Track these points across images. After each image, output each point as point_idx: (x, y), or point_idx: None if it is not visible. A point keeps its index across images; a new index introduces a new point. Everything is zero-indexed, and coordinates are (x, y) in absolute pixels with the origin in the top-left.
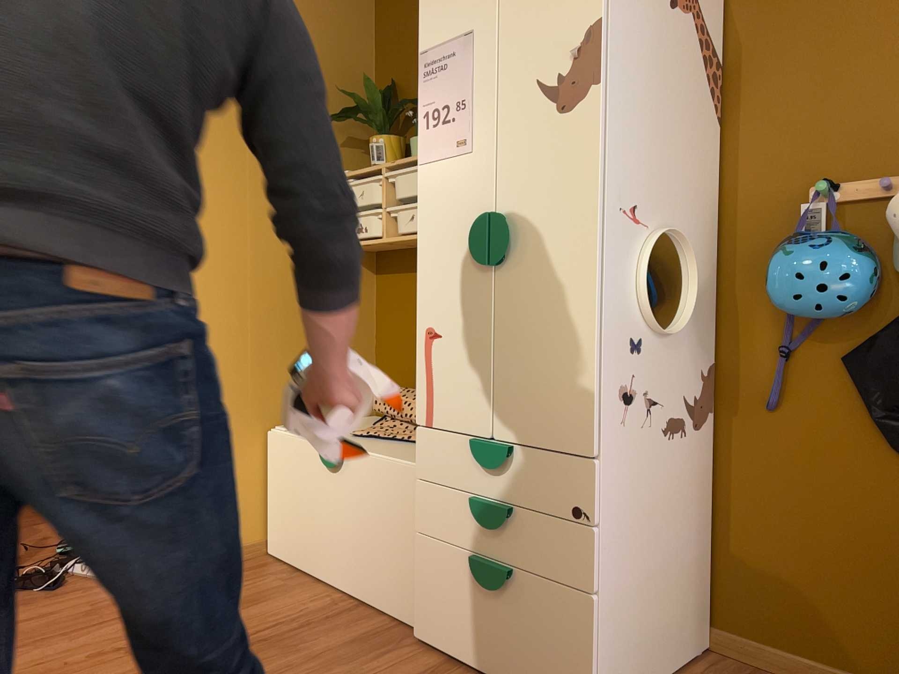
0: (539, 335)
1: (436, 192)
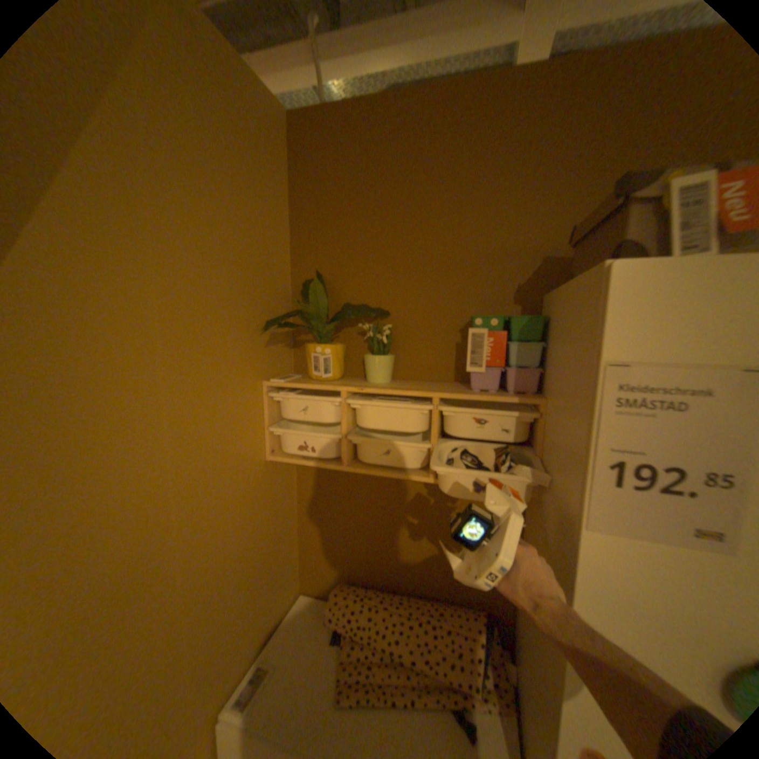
0: None
1: (630, 584)
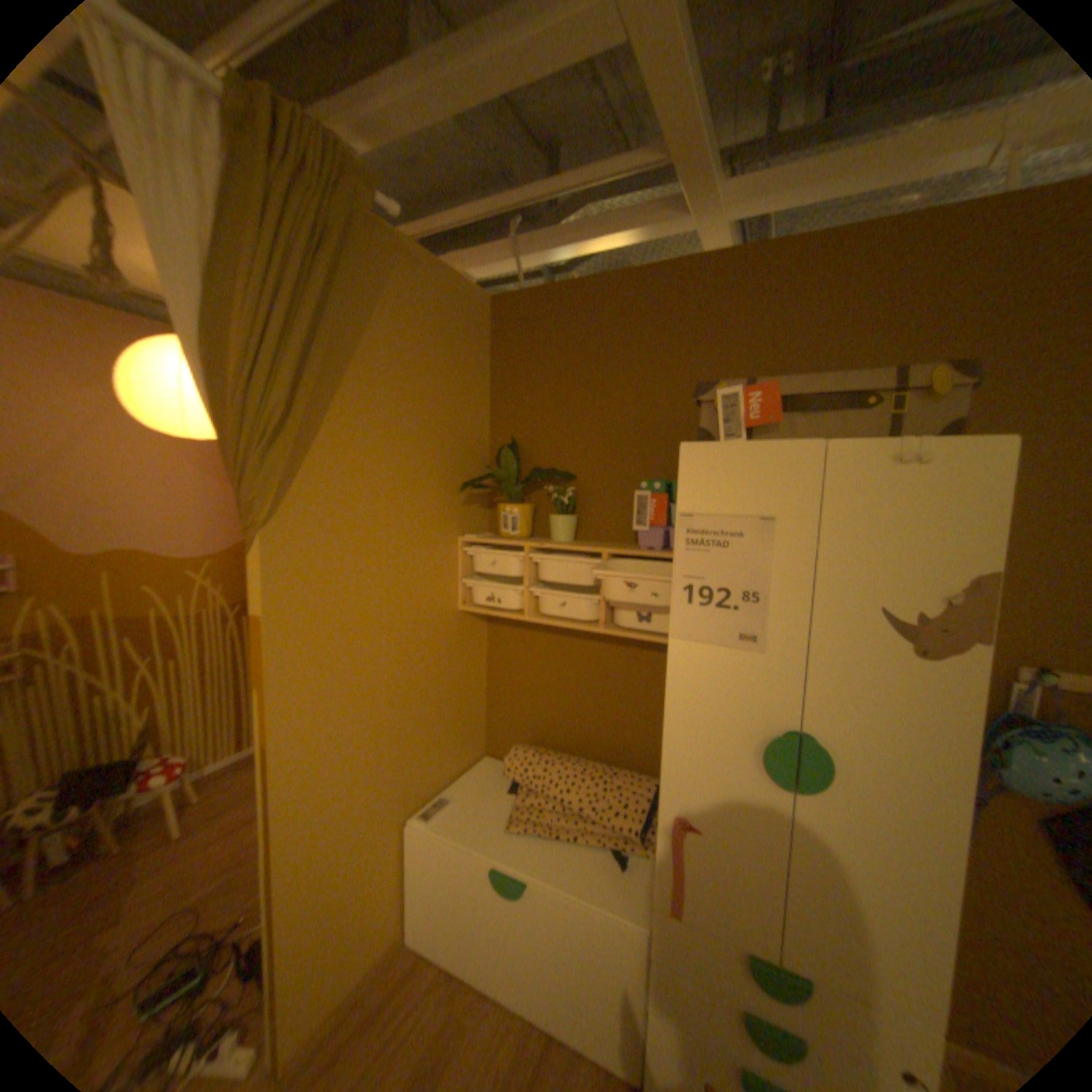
0: (864, 884)
1: (700, 679)
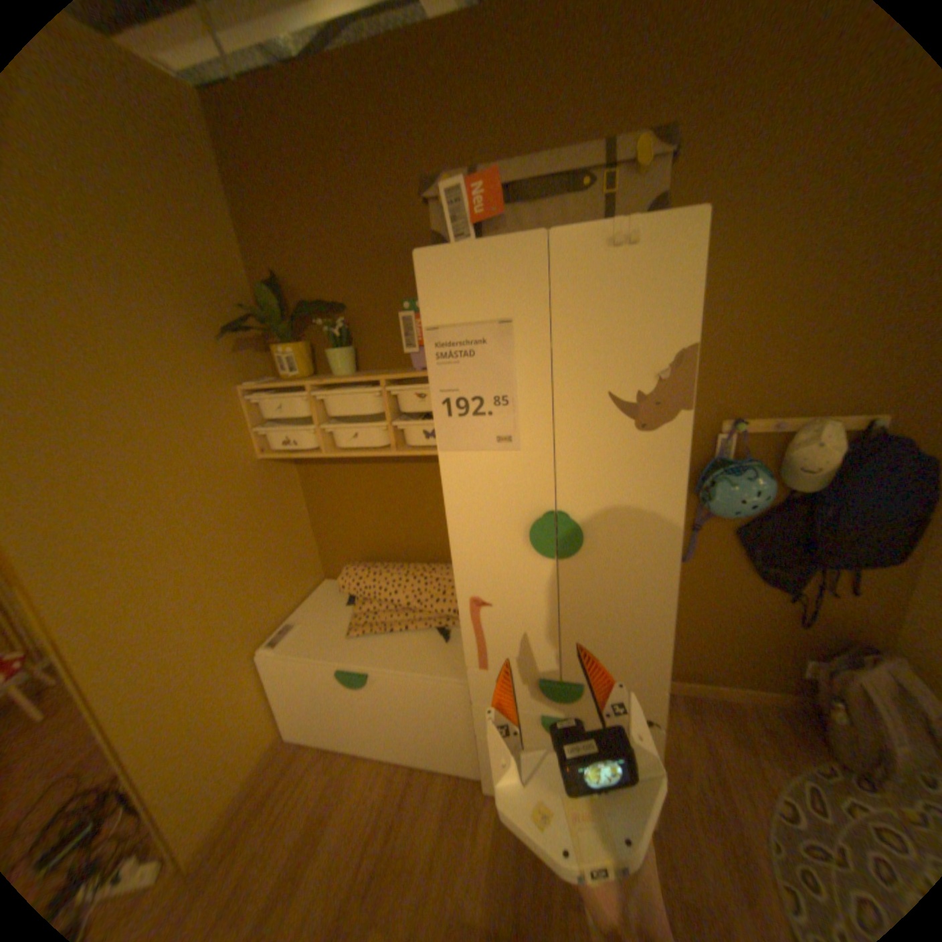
0: (611, 612)
1: (470, 483)
